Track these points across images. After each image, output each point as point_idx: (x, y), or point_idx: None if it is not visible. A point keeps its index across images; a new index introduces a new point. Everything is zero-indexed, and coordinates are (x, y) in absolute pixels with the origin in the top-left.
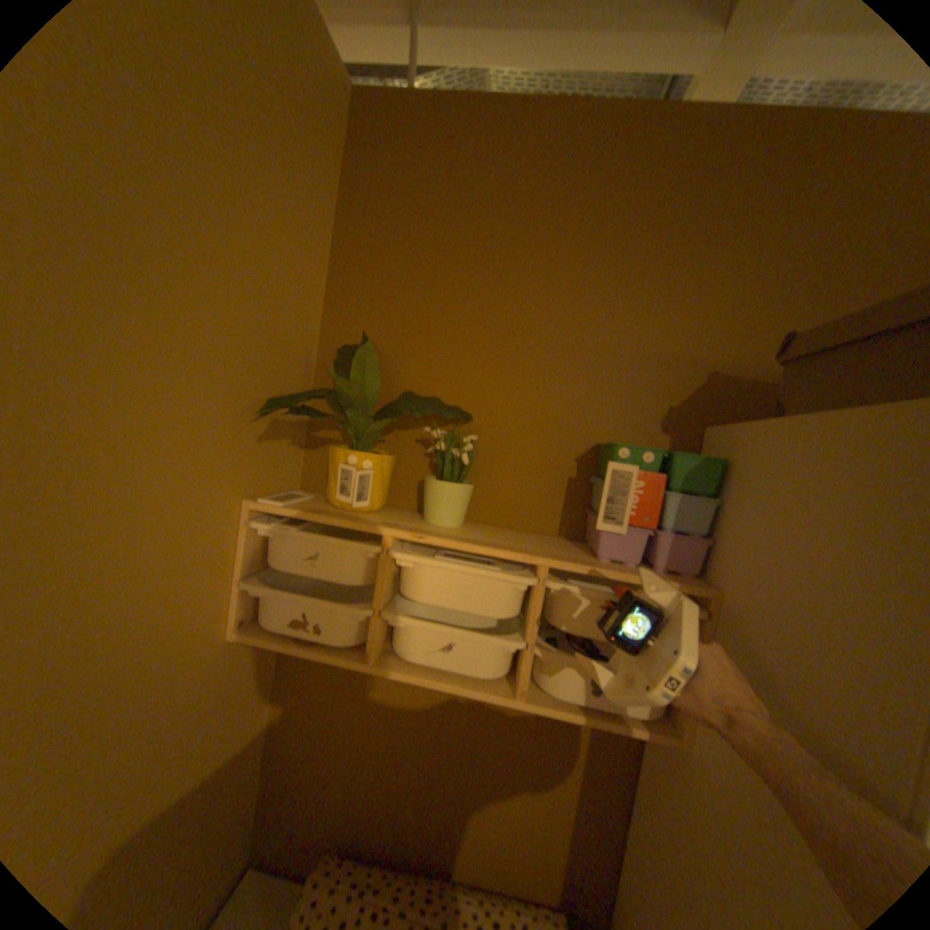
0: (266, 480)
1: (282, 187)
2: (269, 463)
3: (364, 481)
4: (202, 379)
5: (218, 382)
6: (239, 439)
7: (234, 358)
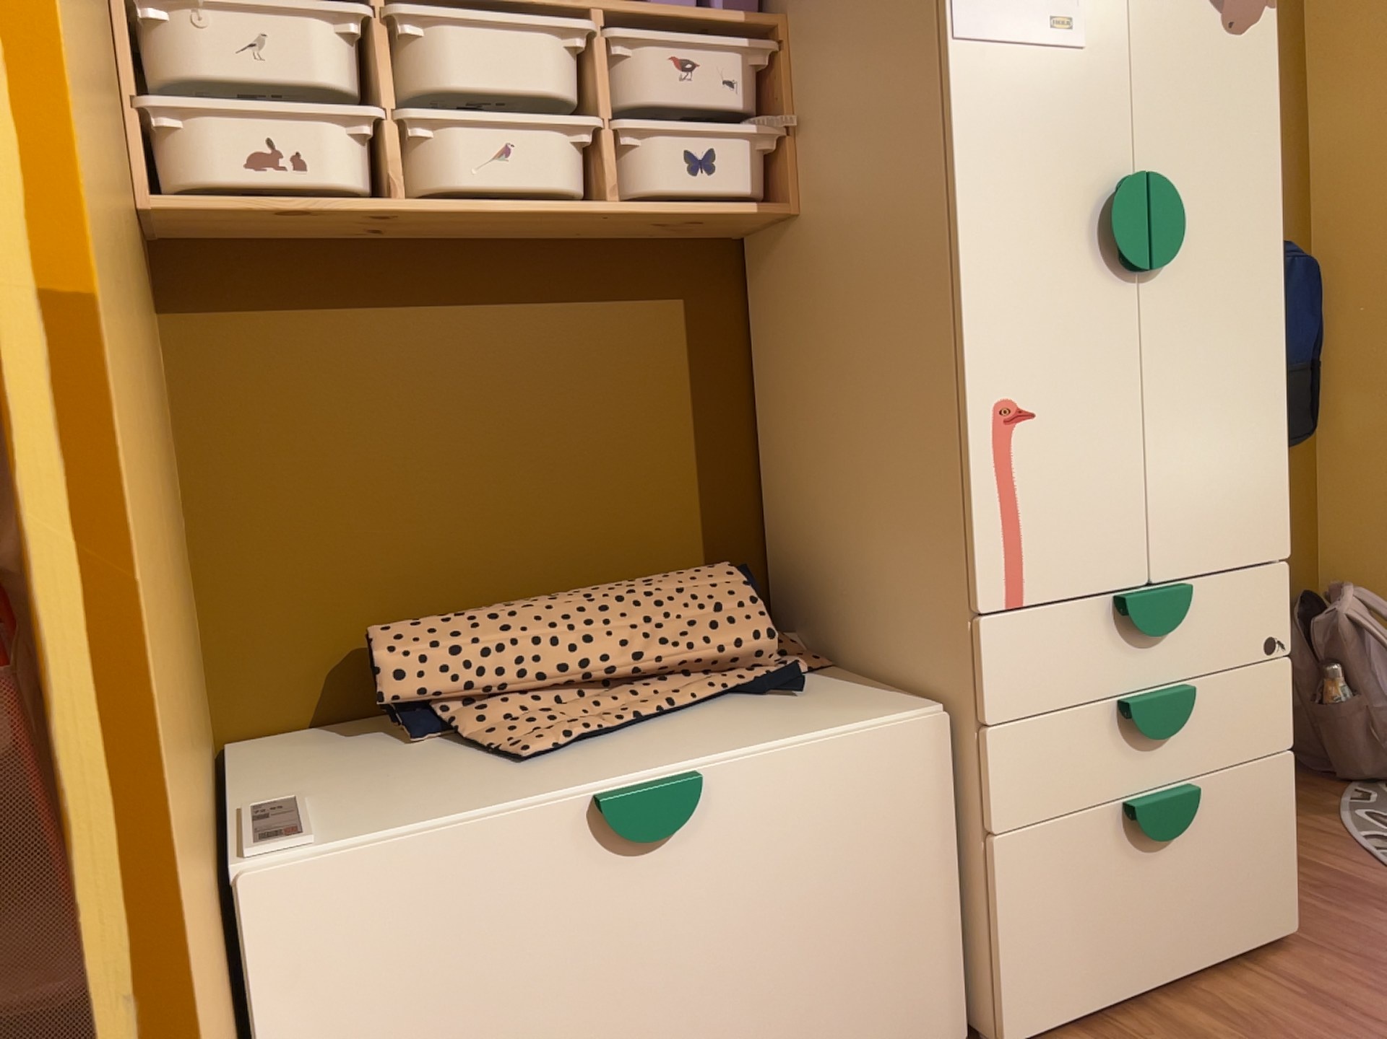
0: None
1: None
2: None
3: None
4: None
5: None
6: None
7: None
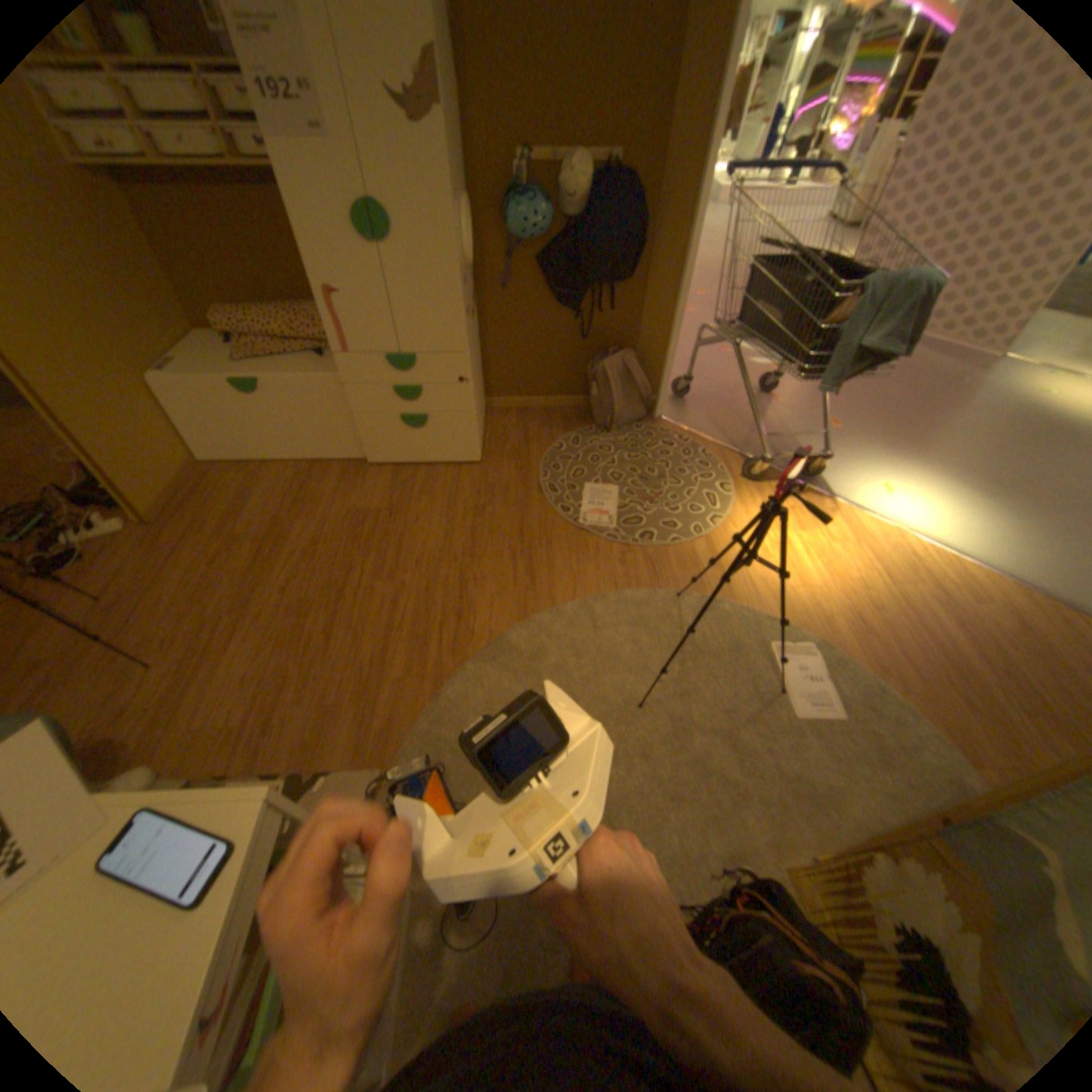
0: None
1: None
2: None
3: None
4: None
5: None
6: None
7: None
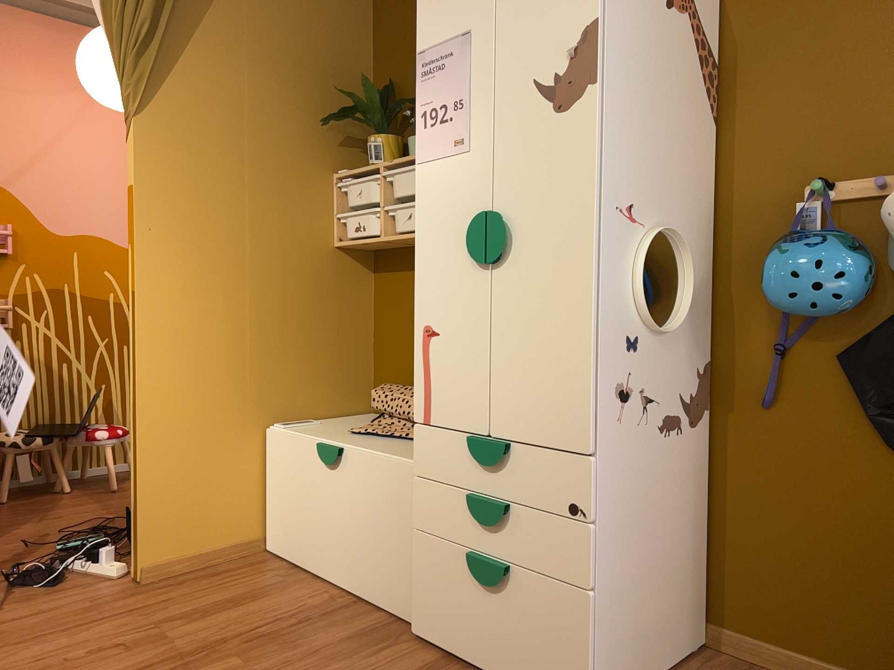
0: (346, 169)
1: (332, 24)
2: (346, 160)
3: (377, 150)
4: (303, 113)
5: (311, 115)
6: (326, 143)
7: (318, 105)
